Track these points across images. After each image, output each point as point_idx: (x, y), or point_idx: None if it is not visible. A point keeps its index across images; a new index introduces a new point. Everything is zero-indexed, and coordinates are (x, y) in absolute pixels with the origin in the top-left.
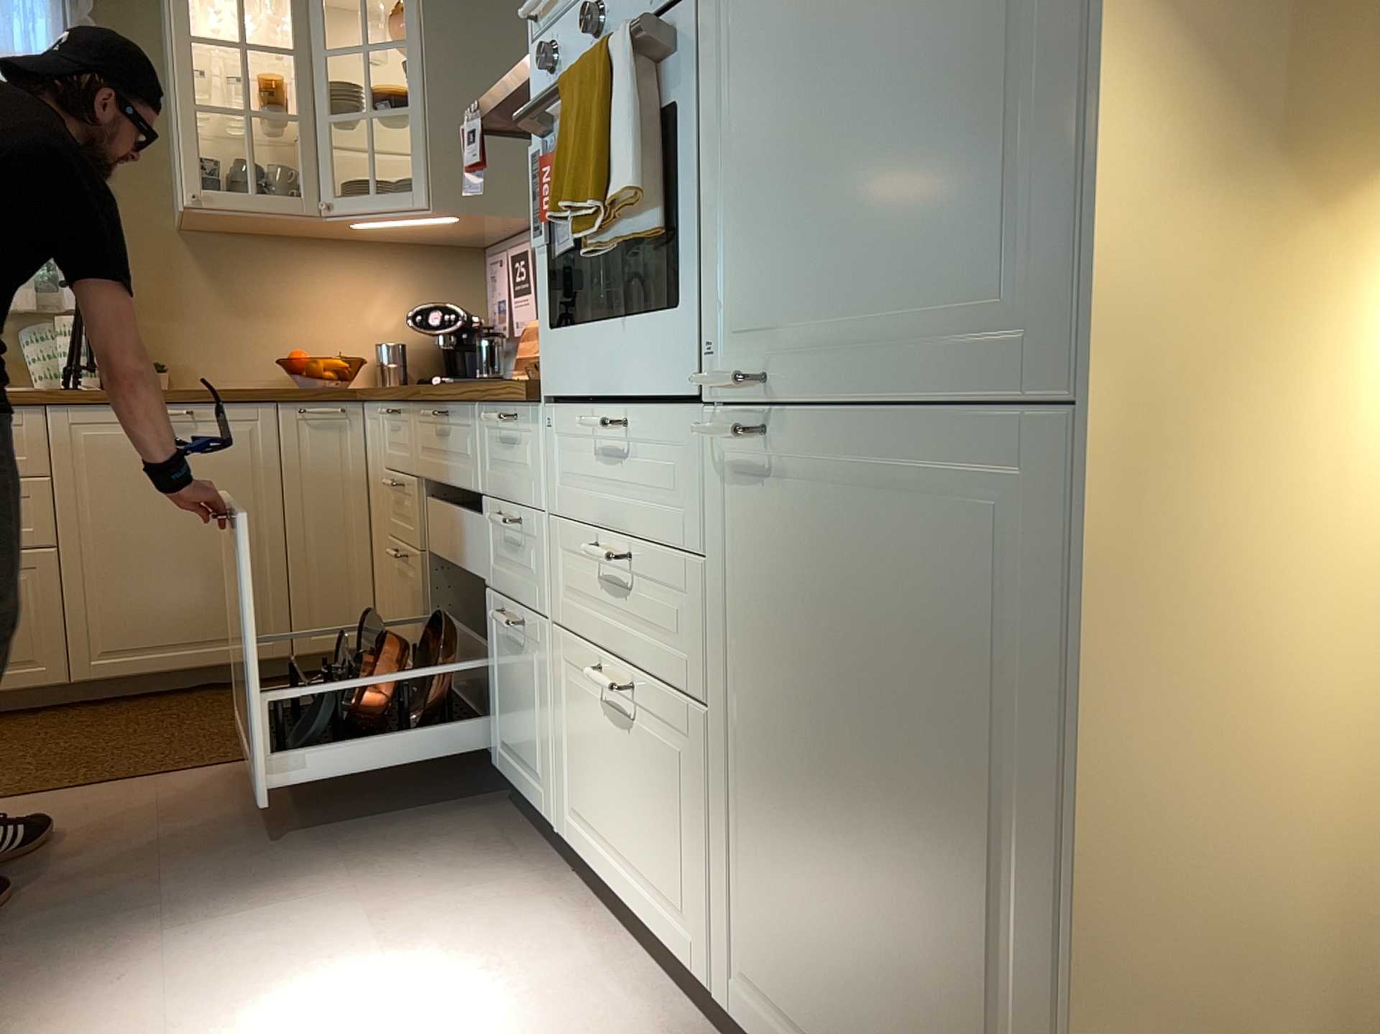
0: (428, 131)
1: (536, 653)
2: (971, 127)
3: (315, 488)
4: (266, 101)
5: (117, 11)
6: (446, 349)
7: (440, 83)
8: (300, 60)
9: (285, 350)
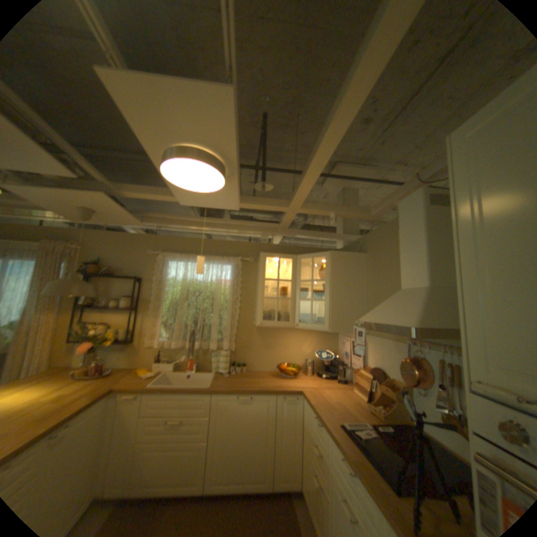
0: (331, 307)
1: None
2: None
3: (286, 426)
4: (282, 291)
5: (247, 267)
6: (326, 362)
7: (335, 292)
8: (292, 282)
9: (279, 359)
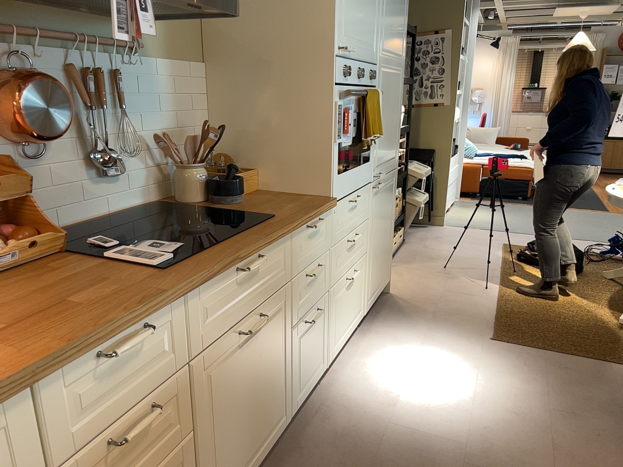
0: None
1: (320, 314)
2: (394, 133)
3: None
4: None
5: None
6: None
7: None
8: None
9: None
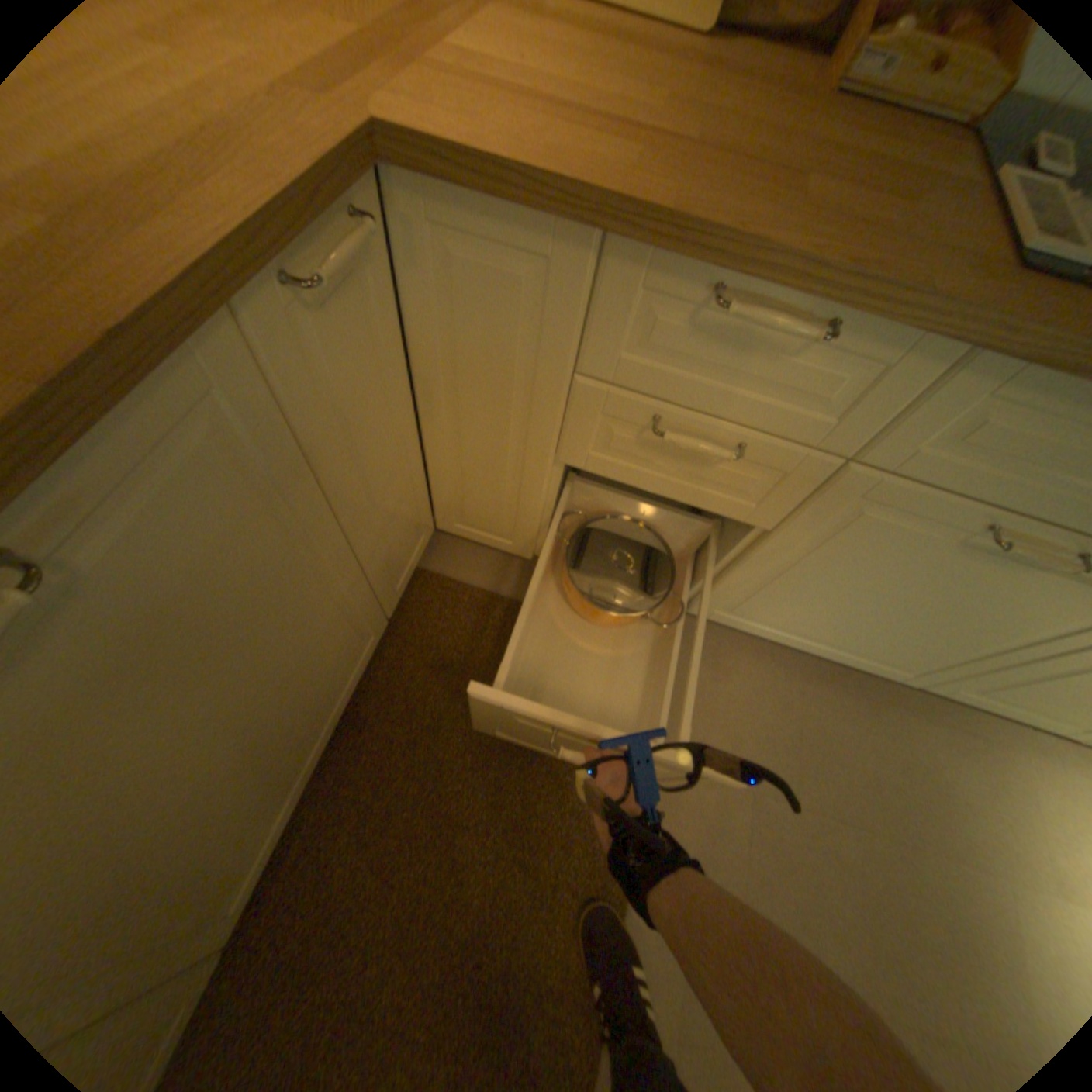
0: None
1: None
2: None
3: (356, 431)
4: None
5: None
6: None
7: None
8: None
9: None
